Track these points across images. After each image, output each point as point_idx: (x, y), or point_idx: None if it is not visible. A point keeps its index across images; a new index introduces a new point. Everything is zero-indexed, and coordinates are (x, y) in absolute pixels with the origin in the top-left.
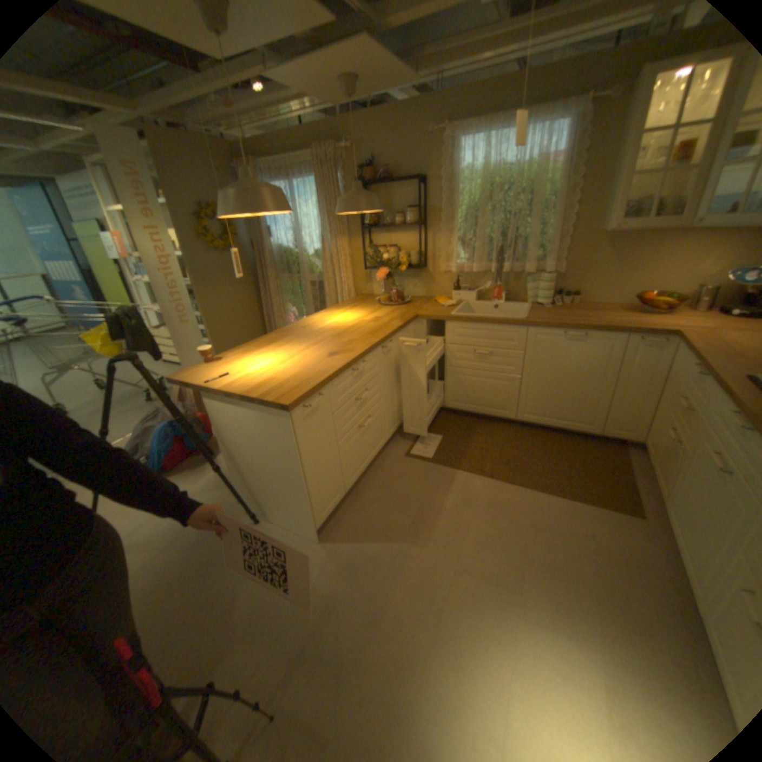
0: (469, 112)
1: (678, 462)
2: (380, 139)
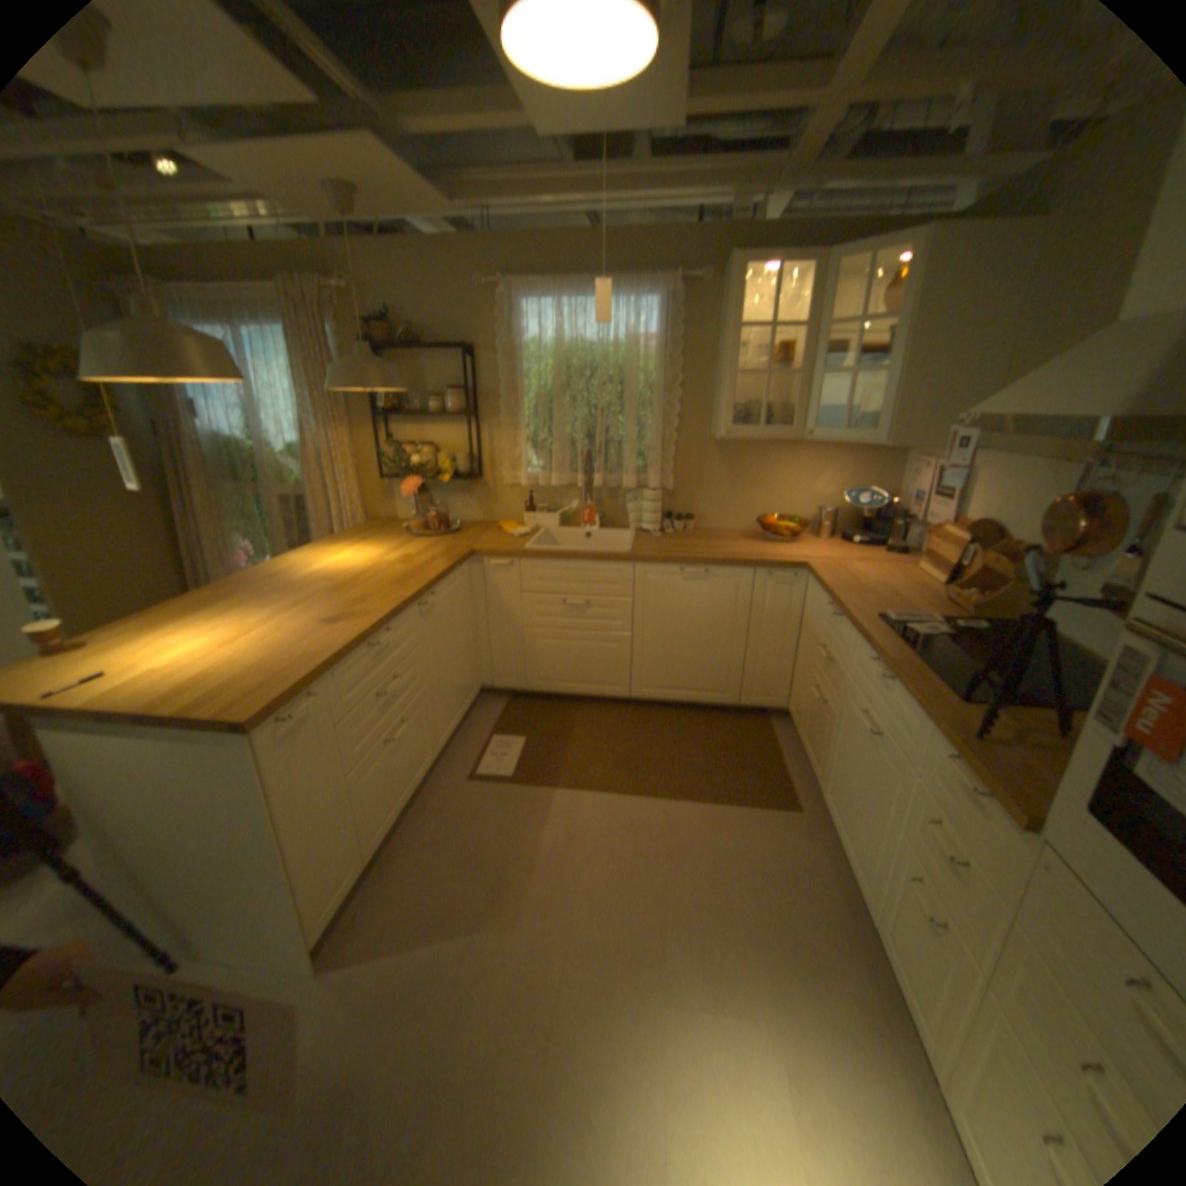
0: (531, 267)
1: (826, 729)
2: (398, 283)
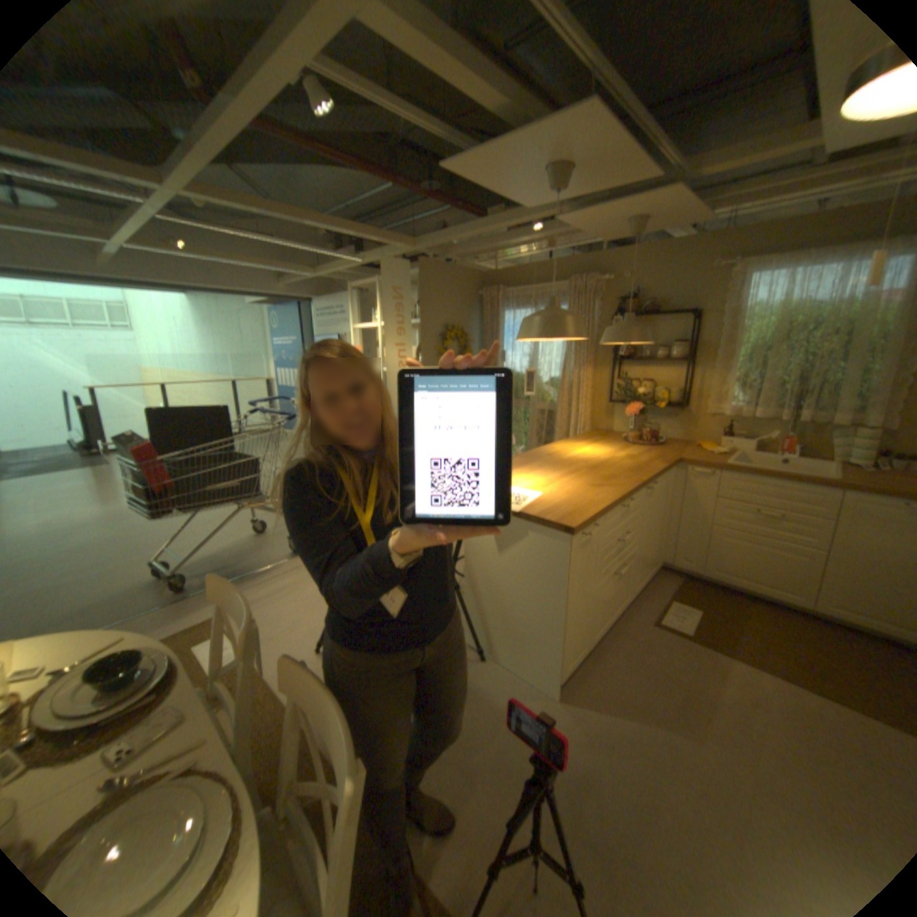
0: (767, 248)
1: None
2: (649, 273)
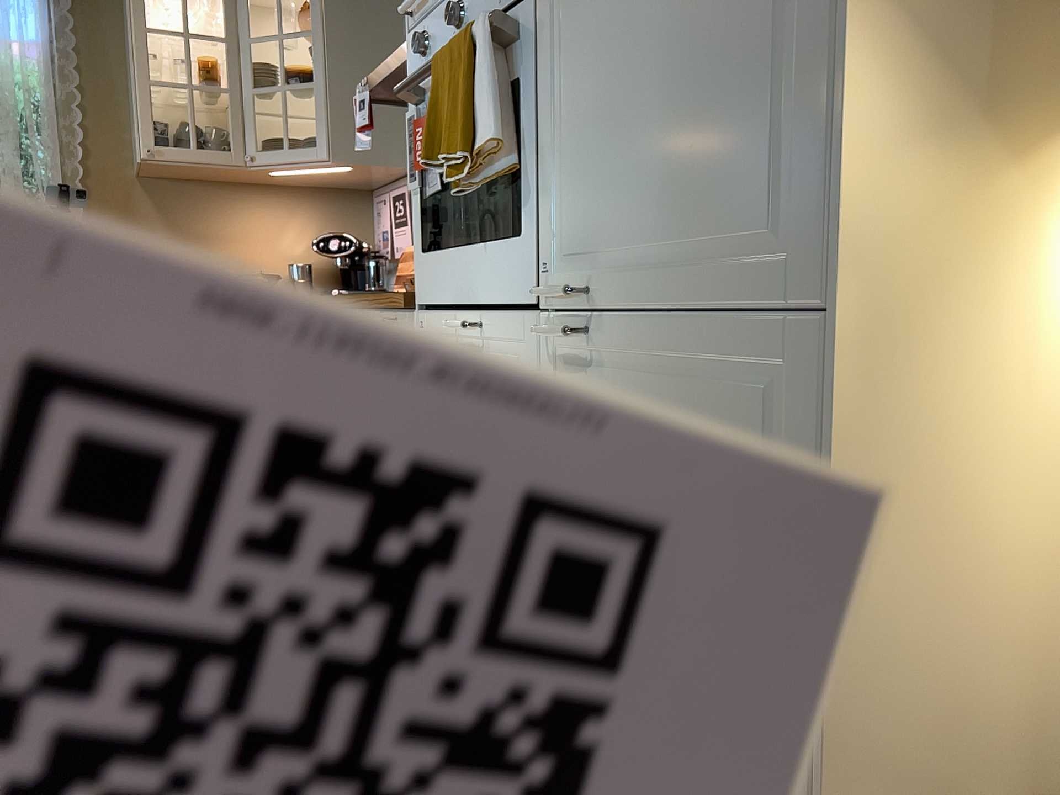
0: None
1: None
2: None
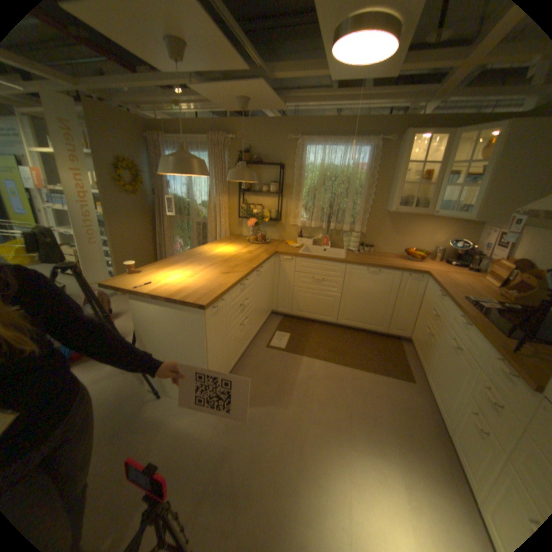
0: (313, 132)
1: (432, 347)
2: (256, 137)
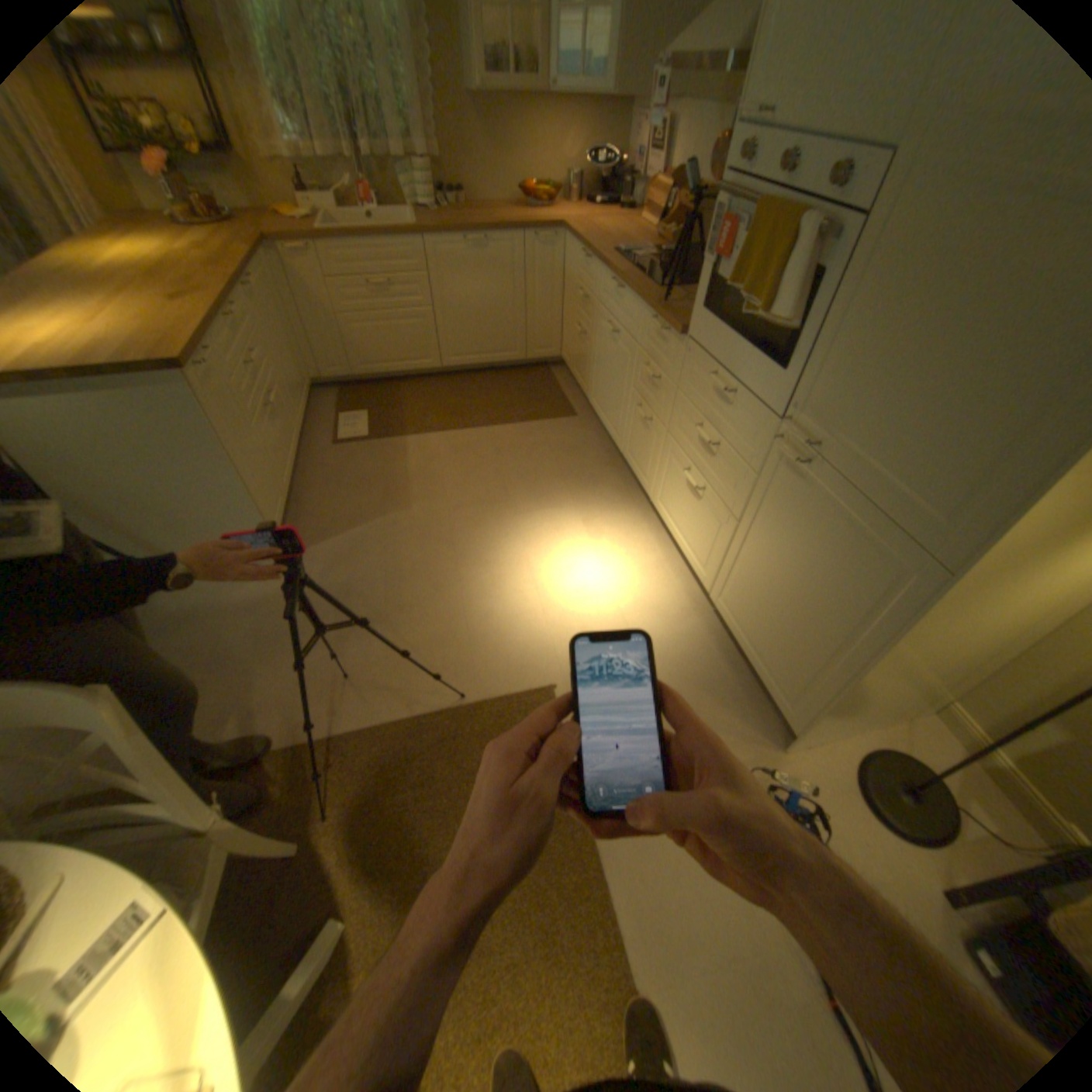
0: None
1: (586, 354)
2: None
